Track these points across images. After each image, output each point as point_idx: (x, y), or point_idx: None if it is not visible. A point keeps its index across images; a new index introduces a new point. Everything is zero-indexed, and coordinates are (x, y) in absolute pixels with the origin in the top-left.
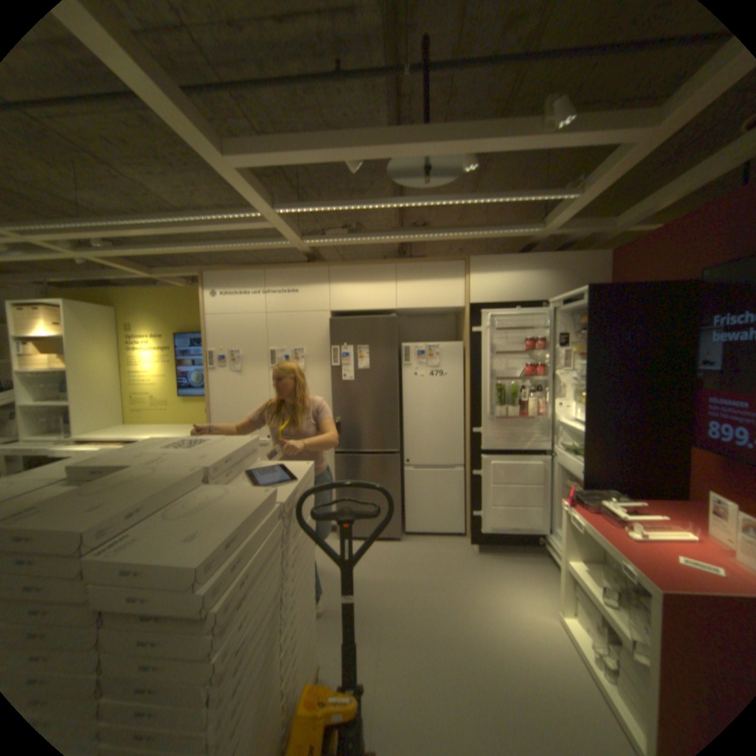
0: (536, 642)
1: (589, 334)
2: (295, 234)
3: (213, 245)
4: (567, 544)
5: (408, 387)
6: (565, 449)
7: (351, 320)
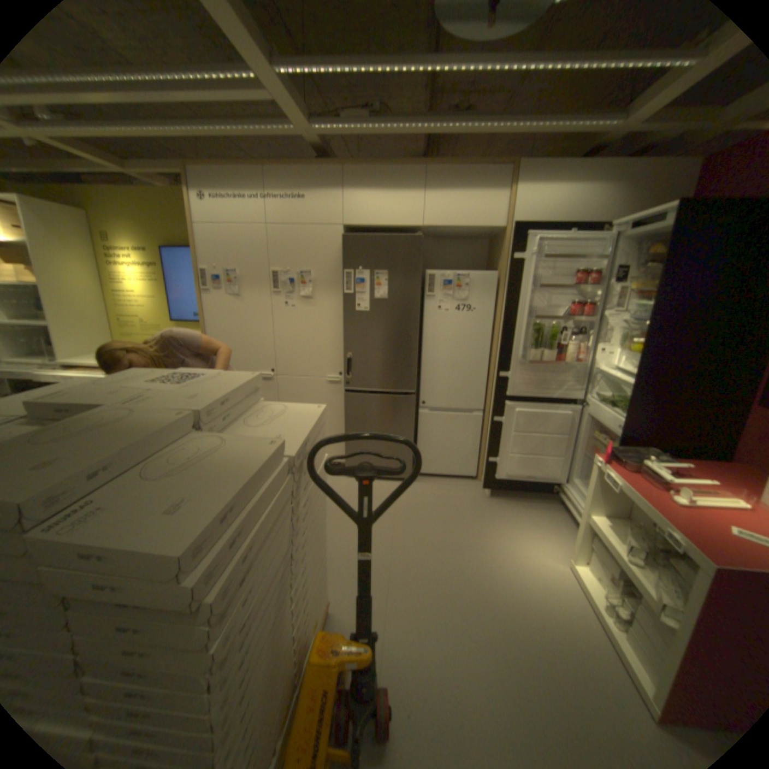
0: (545, 586)
1: (657, 267)
2: (301, 112)
3: (195, 125)
4: (584, 494)
5: (429, 322)
6: (599, 399)
7: (368, 238)
